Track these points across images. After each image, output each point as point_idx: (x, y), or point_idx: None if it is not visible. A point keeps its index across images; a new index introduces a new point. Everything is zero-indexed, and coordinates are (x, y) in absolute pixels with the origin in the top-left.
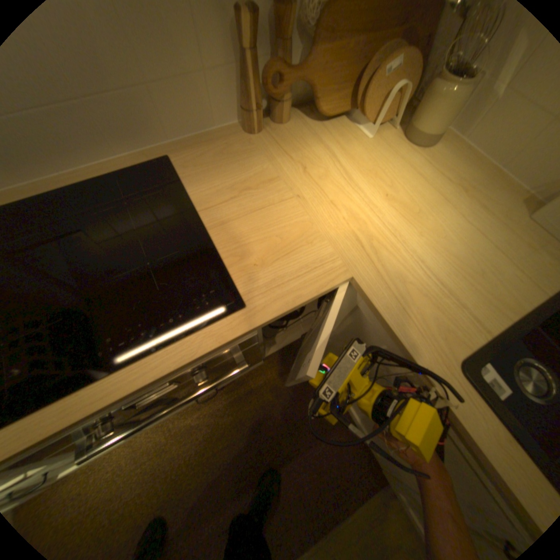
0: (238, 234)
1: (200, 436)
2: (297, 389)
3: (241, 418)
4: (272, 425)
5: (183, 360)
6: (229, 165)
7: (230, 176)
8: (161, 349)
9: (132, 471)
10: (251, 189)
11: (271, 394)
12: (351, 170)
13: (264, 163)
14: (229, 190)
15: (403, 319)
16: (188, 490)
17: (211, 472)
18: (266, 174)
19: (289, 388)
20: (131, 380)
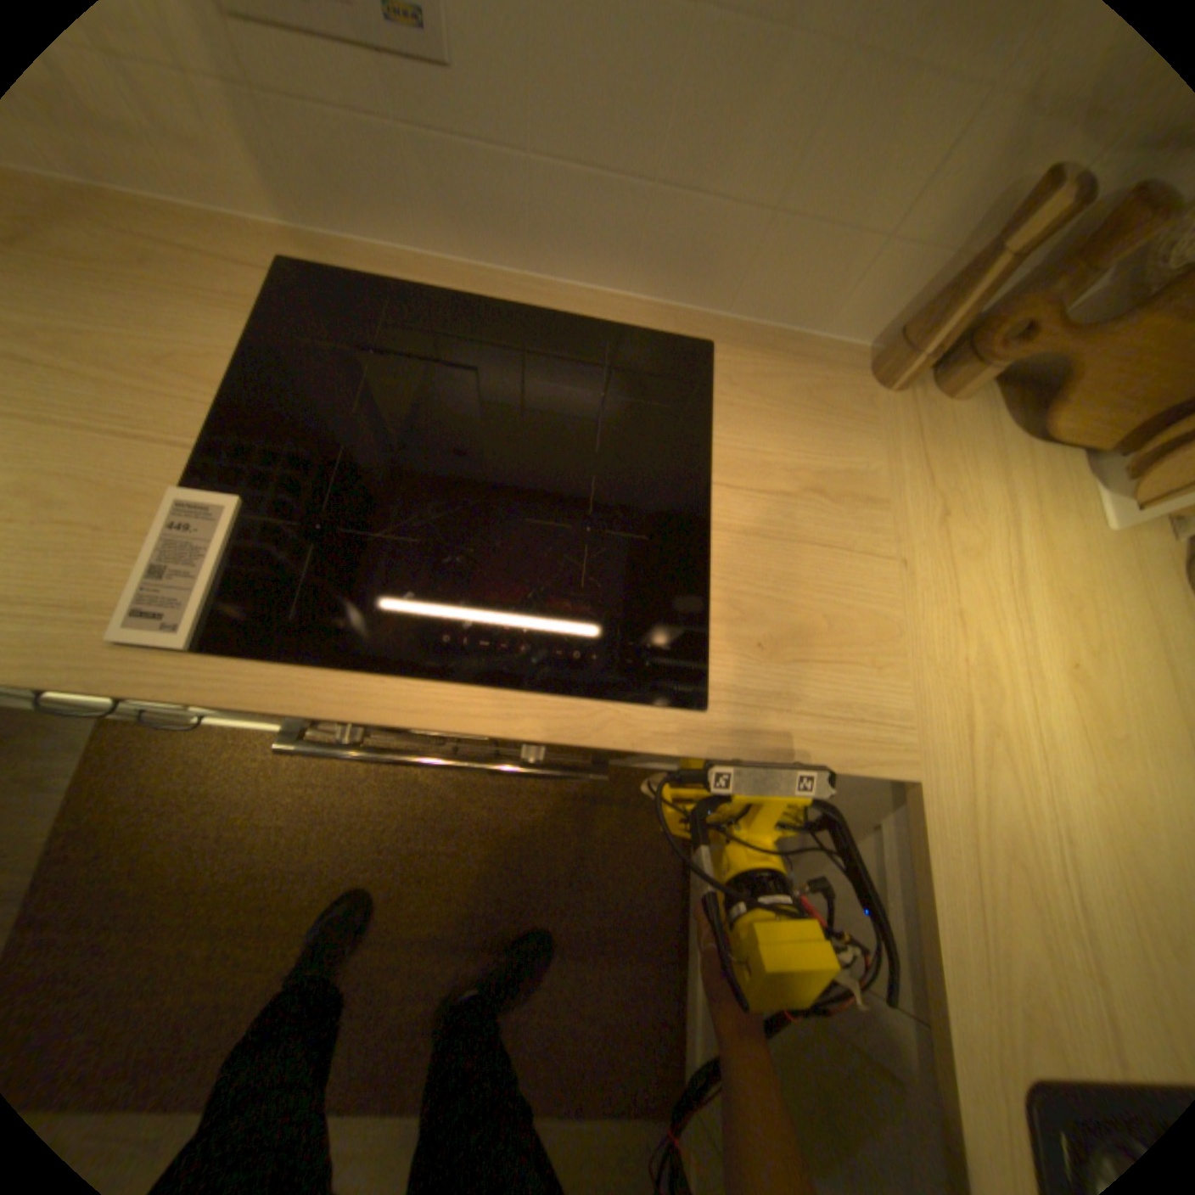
0: (761, 568)
1: (423, 807)
2: (623, 845)
3: (502, 826)
4: (544, 875)
5: (562, 735)
6: (813, 424)
7: (802, 447)
8: (539, 693)
9: (293, 786)
10: (826, 496)
11: (574, 822)
12: (1037, 572)
13: (878, 457)
14: (787, 474)
15: (972, 927)
16: (356, 878)
17: (405, 877)
18: (869, 483)
19: (610, 835)
20: (471, 713)
